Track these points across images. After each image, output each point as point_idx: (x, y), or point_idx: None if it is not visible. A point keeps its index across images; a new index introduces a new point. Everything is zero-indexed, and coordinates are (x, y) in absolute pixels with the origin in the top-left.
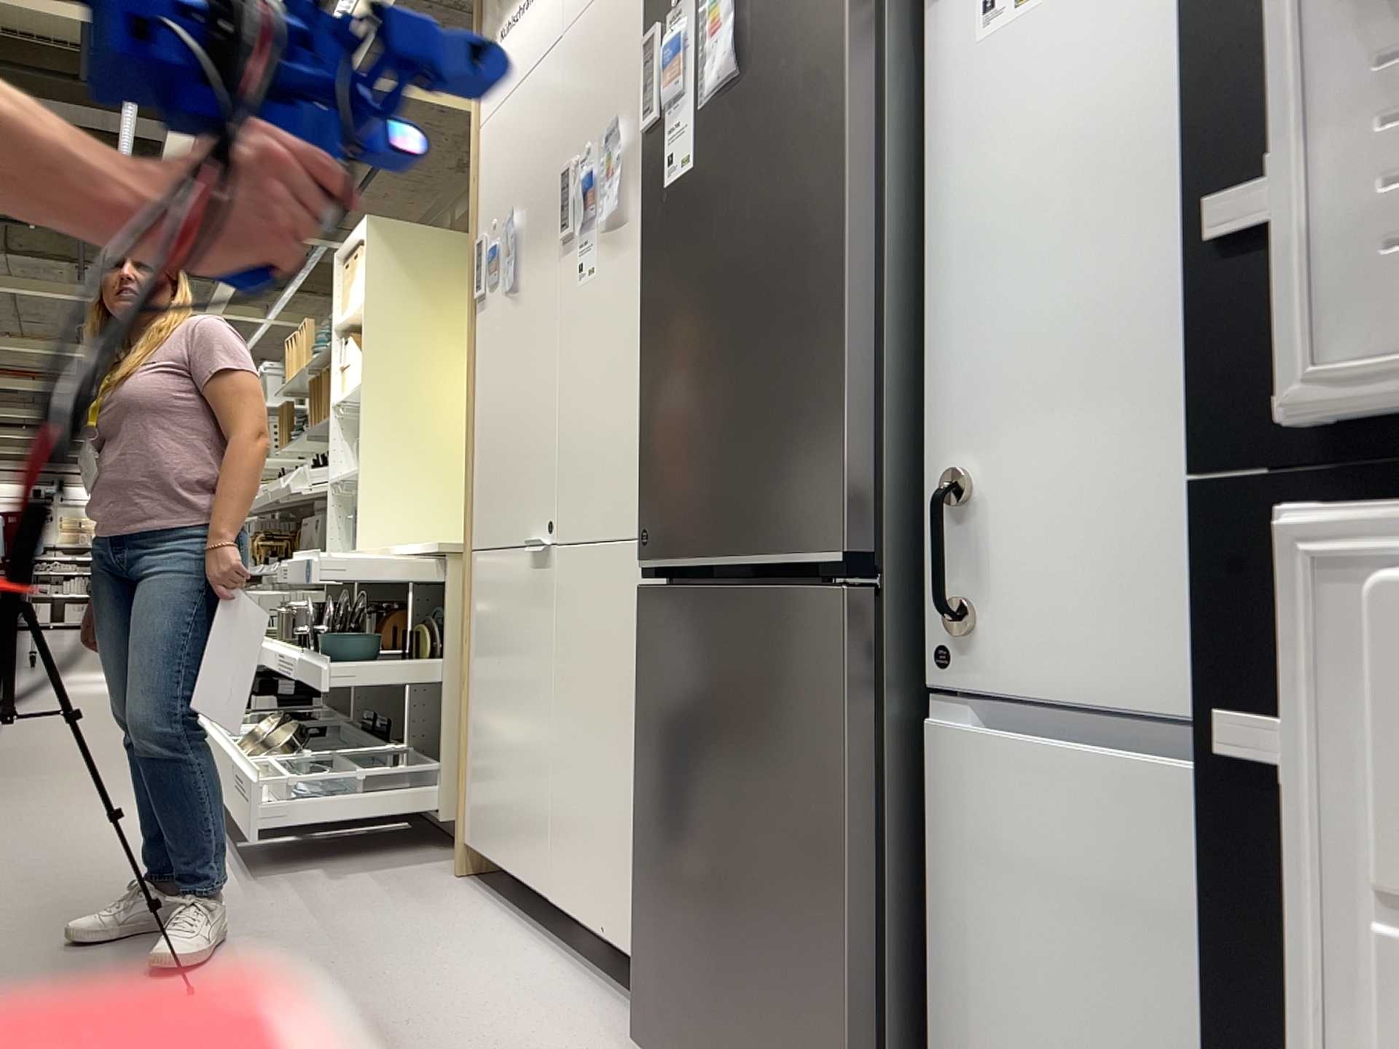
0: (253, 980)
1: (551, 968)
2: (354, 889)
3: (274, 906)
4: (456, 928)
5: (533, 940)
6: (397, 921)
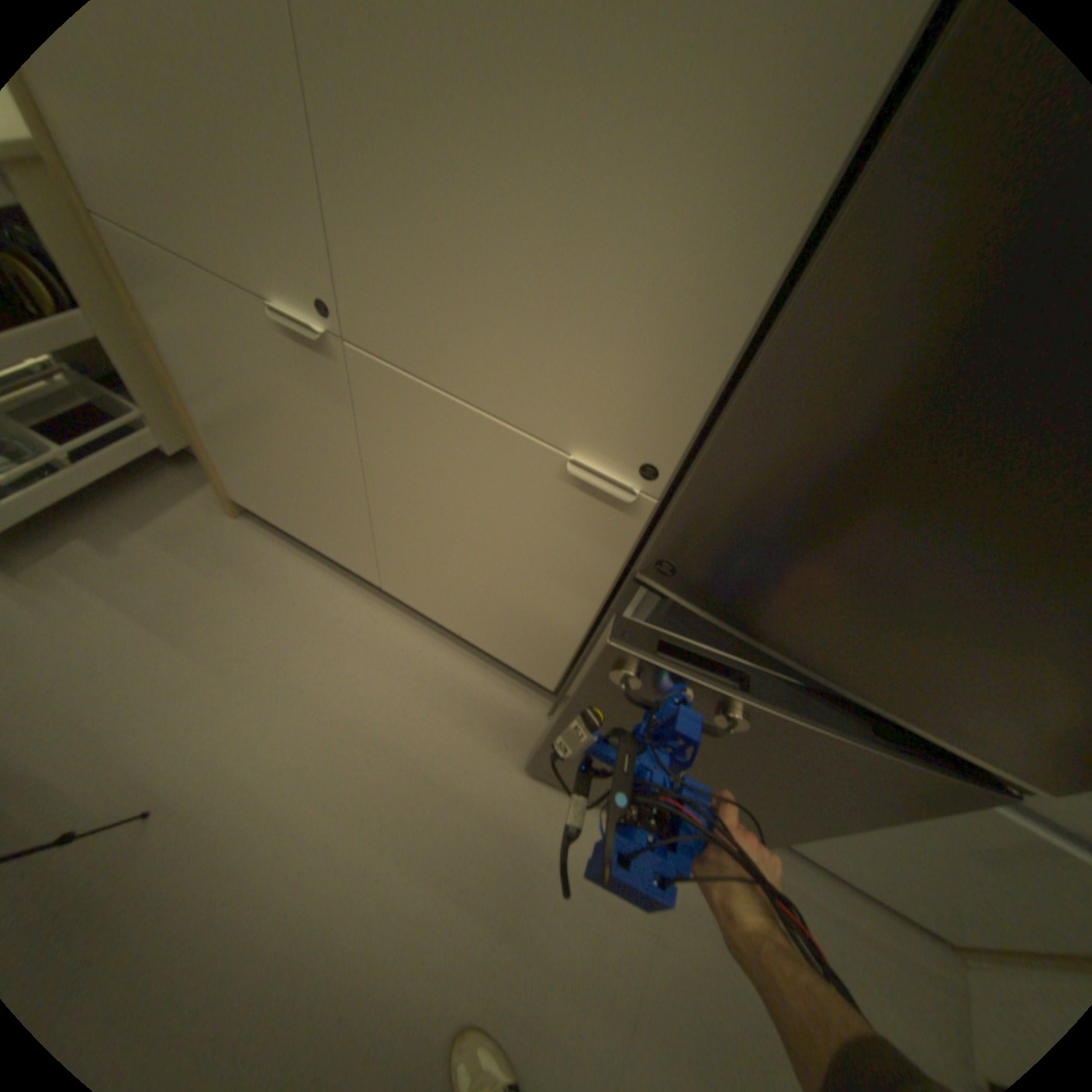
0: (178, 757)
1: (406, 636)
2: (146, 567)
3: (83, 623)
4: (294, 604)
5: (366, 600)
6: (235, 611)
